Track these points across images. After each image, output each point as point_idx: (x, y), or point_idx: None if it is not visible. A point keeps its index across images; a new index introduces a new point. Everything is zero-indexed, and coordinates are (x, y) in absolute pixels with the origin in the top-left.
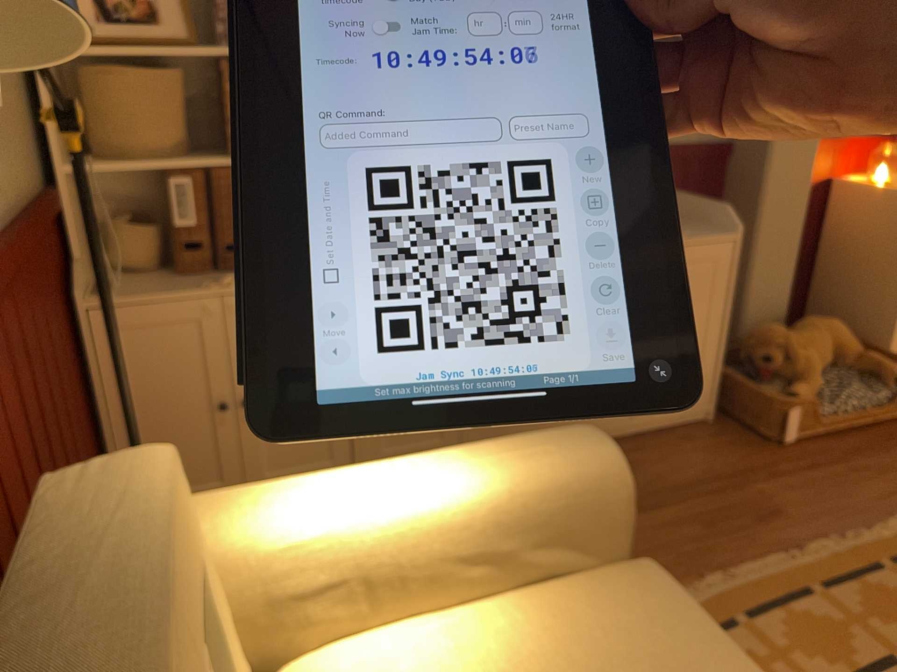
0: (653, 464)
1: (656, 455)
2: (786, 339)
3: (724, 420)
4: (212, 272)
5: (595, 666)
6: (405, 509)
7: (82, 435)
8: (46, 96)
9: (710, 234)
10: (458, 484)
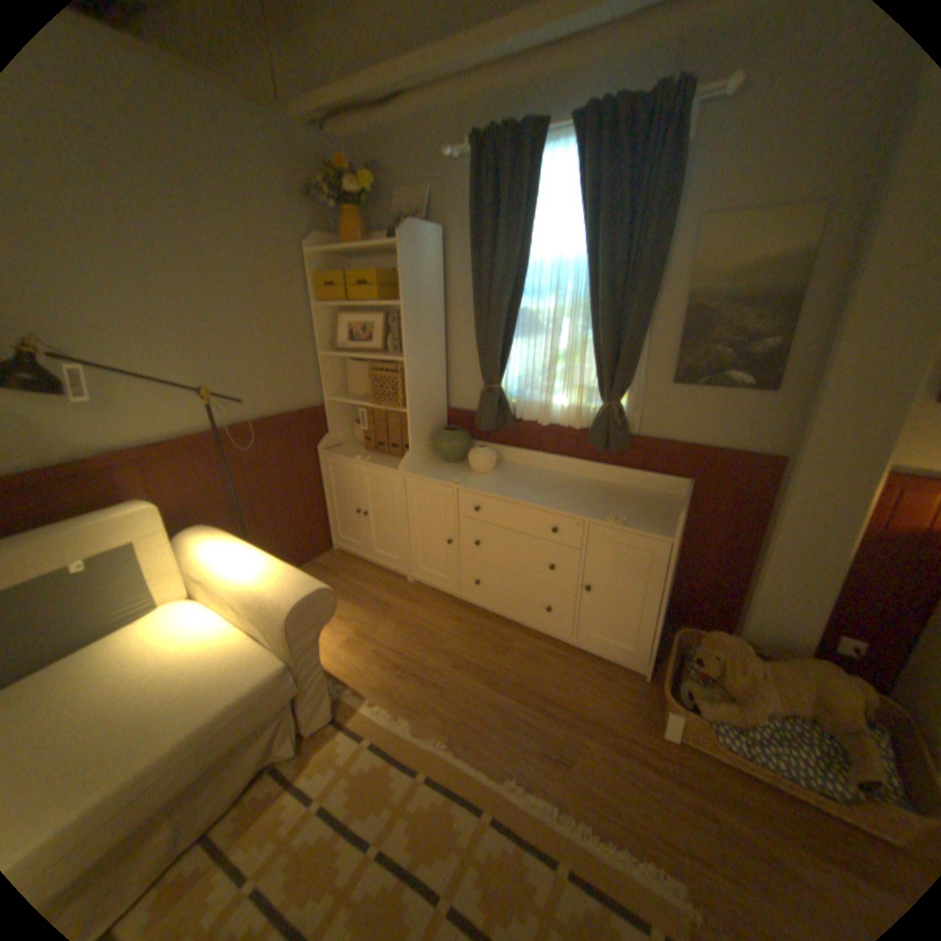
0: (552, 673)
1: (565, 669)
2: (729, 658)
3: (660, 688)
4: (375, 452)
5: (192, 672)
6: (226, 572)
7: (306, 500)
8: (323, 370)
9: (653, 529)
10: (246, 574)
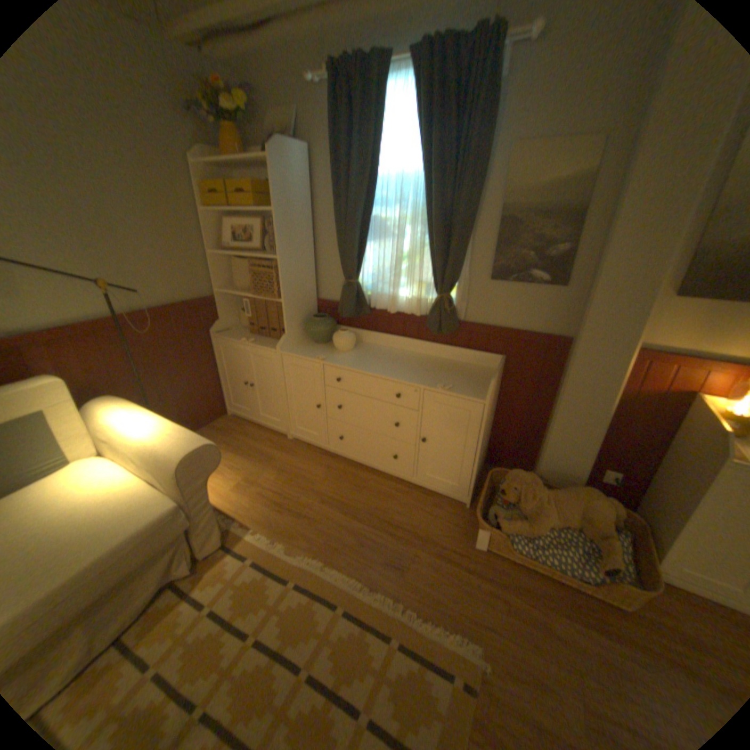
0: (396, 504)
1: (407, 501)
2: (523, 488)
3: (476, 512)
4: (258, 335)
5: (97, 513)
6: (127, 433)
7: (202, 375)
8: (211, 266)
9: (471, 394)
10: (144, 435)
